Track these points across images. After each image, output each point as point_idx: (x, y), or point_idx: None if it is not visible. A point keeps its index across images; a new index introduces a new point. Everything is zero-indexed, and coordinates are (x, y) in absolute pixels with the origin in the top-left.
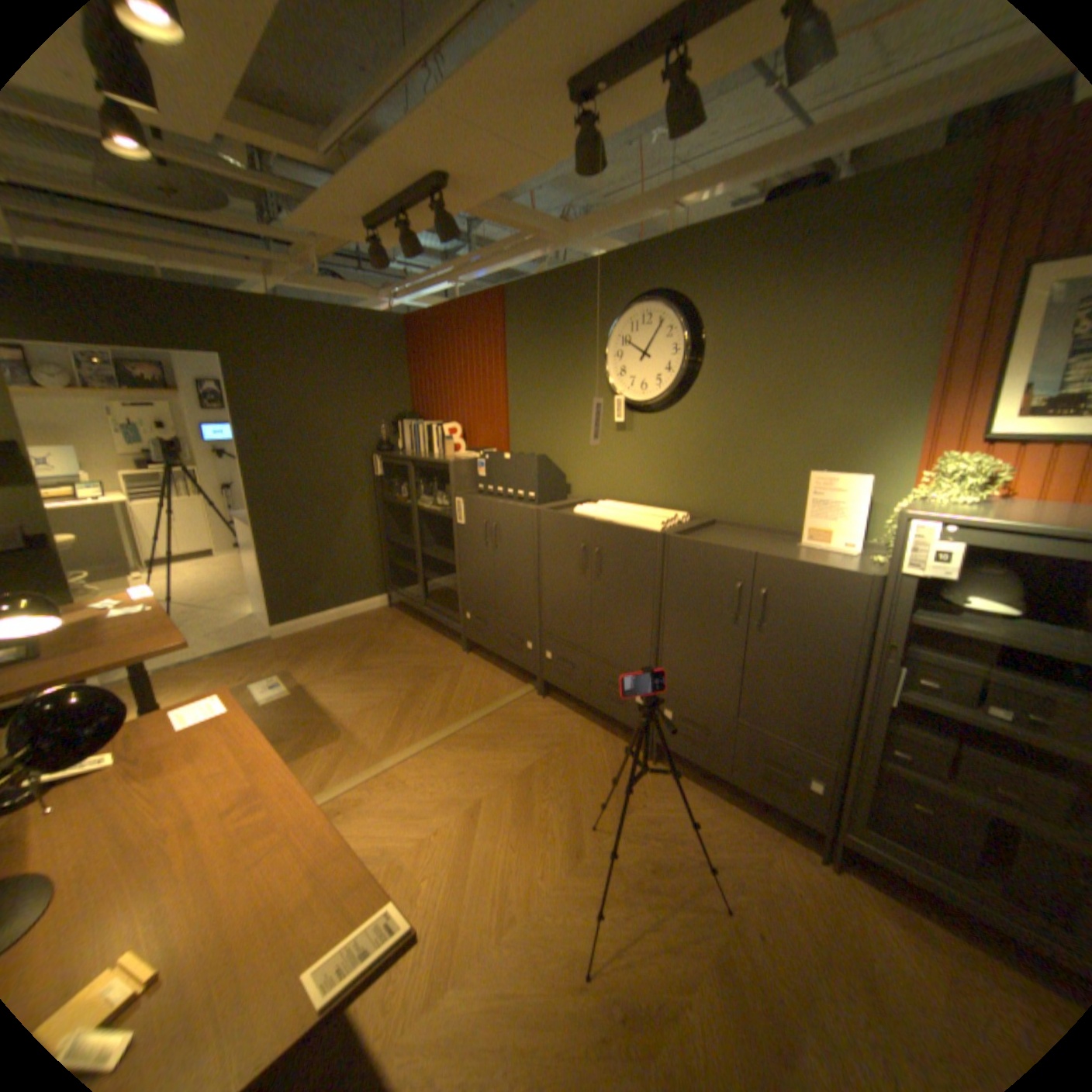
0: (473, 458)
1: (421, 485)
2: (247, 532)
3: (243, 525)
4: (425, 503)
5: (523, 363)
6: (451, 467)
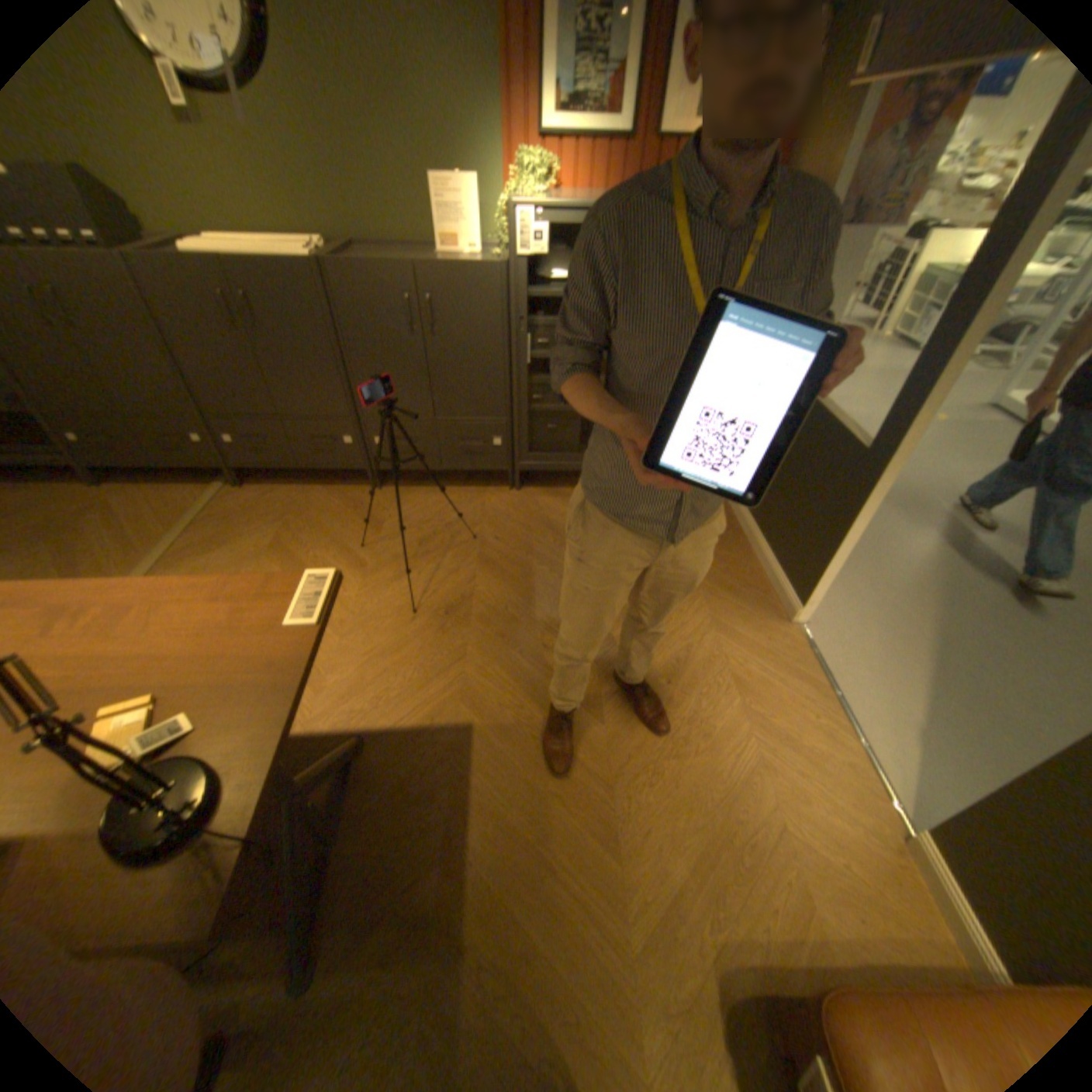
0: None
1: None
2: None
3: None
4: None
5: None
6: None
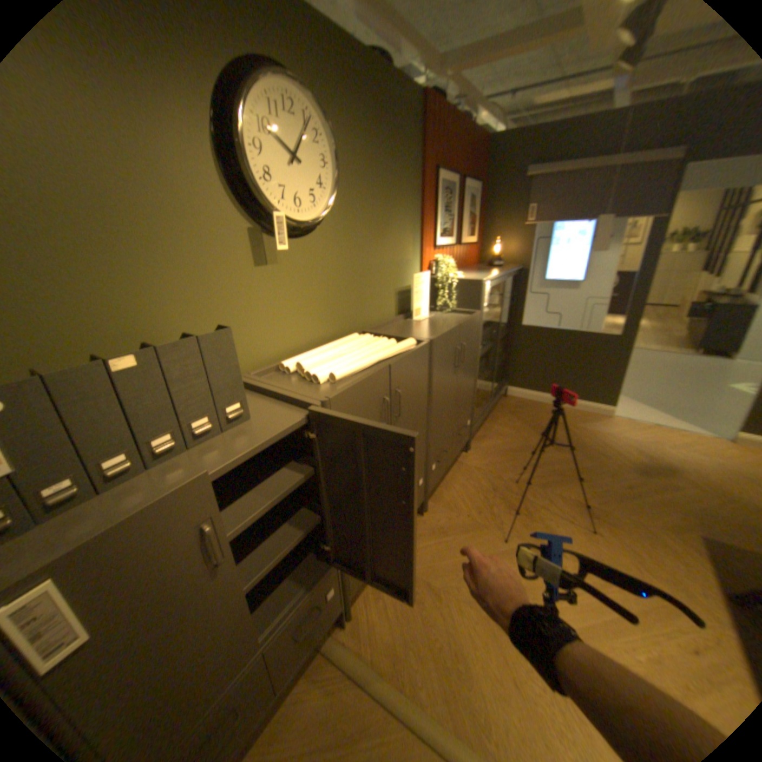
0: None
1: None
2: None
3: None
4: None
5: None
6: None
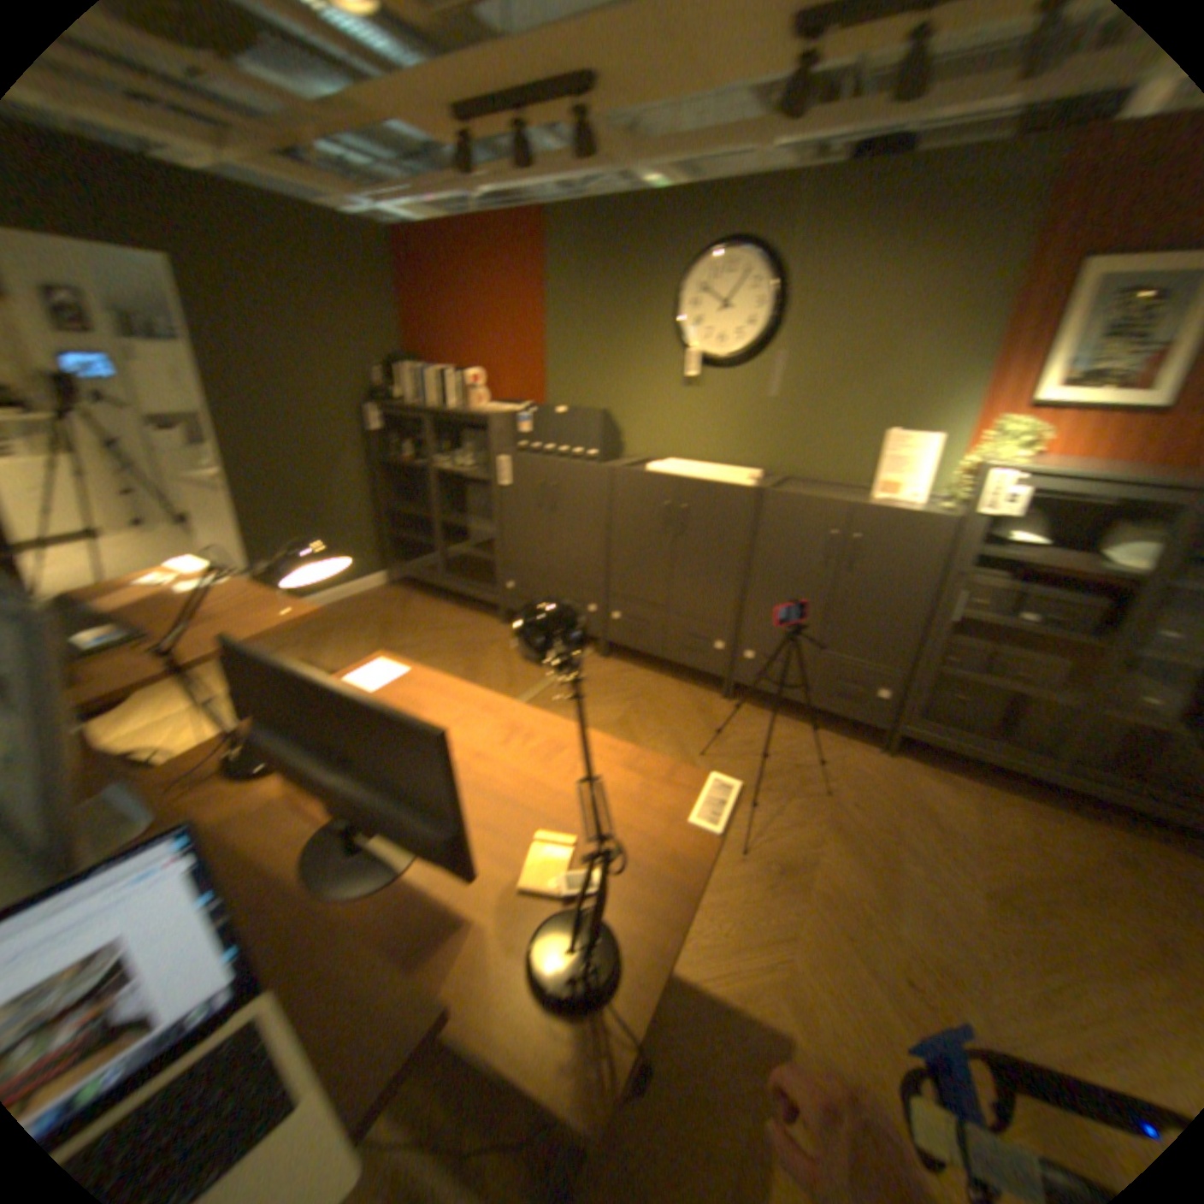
0: (512, 410)
1: (433, 440)
2: (216, 497)
3: (206, 488)
4: (444, 462)
5: (572, 301)
6: (493, 419)
